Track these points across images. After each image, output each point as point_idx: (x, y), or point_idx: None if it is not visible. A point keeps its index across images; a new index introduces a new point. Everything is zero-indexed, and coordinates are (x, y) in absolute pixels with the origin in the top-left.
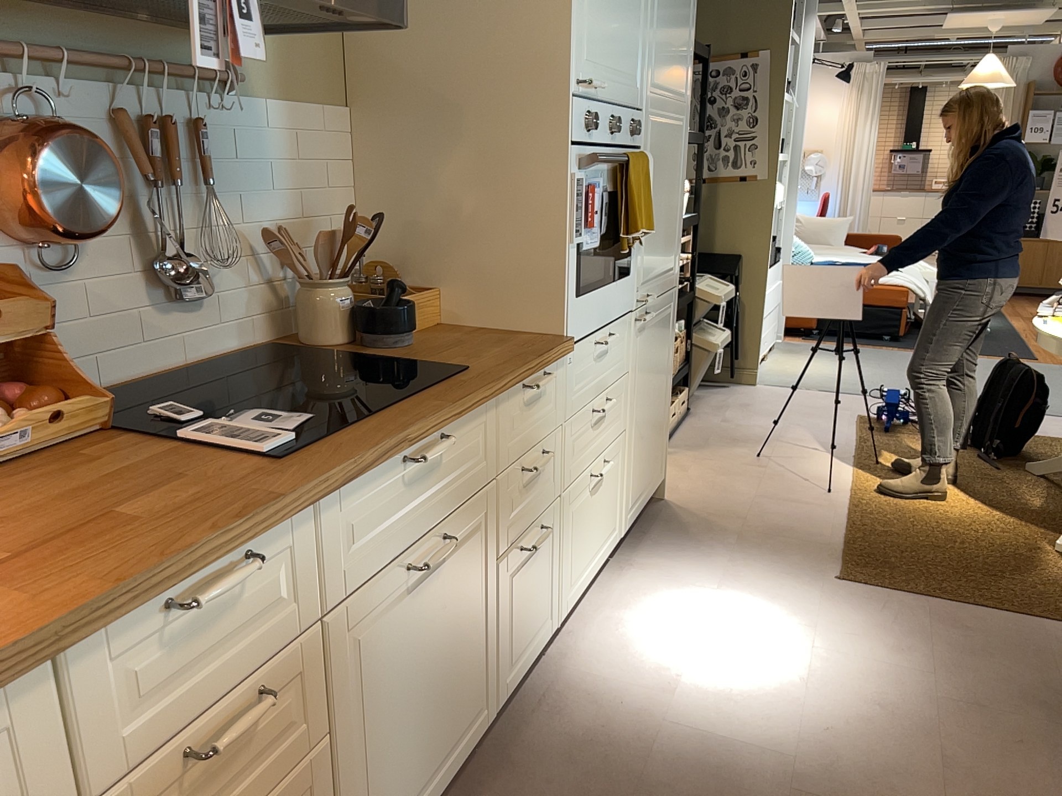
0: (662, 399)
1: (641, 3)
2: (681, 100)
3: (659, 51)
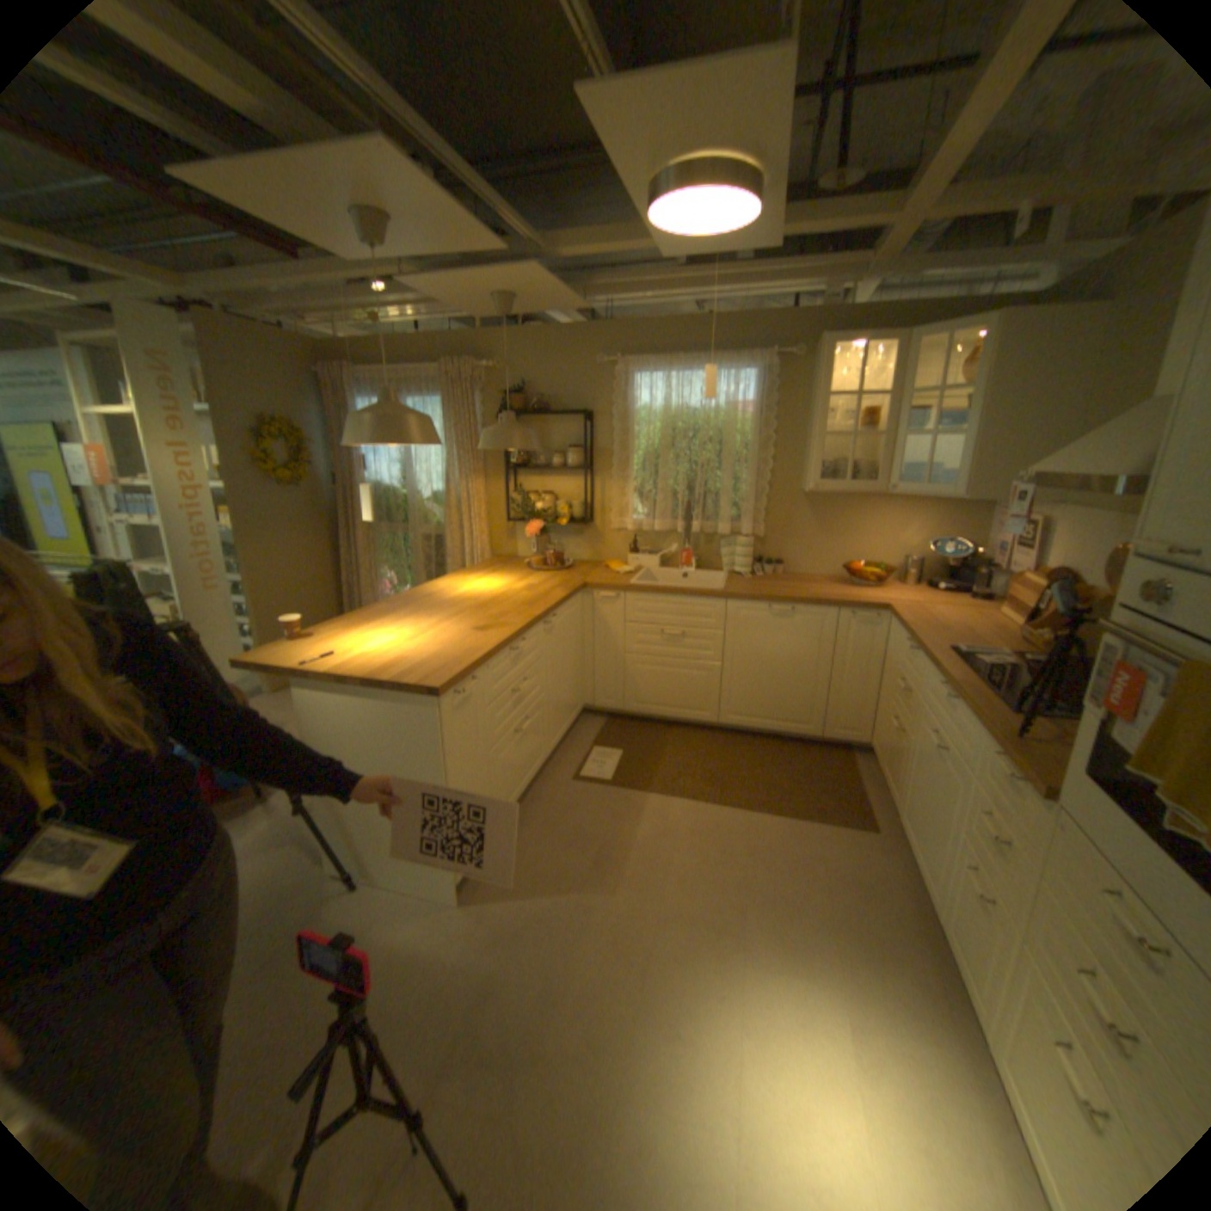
0: None
1: None
2: None
3: None
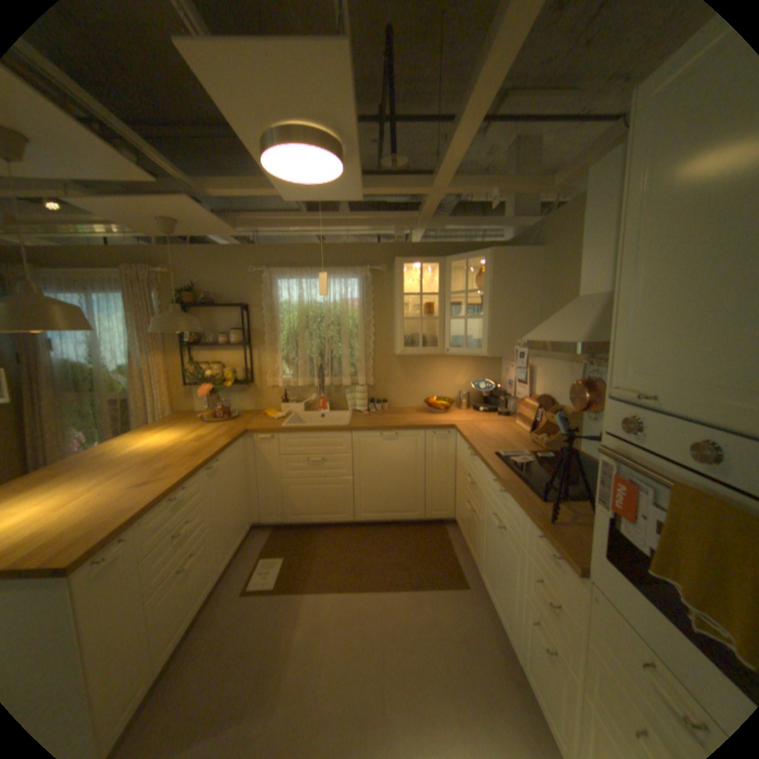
0: None
1: None
2: None
3: None
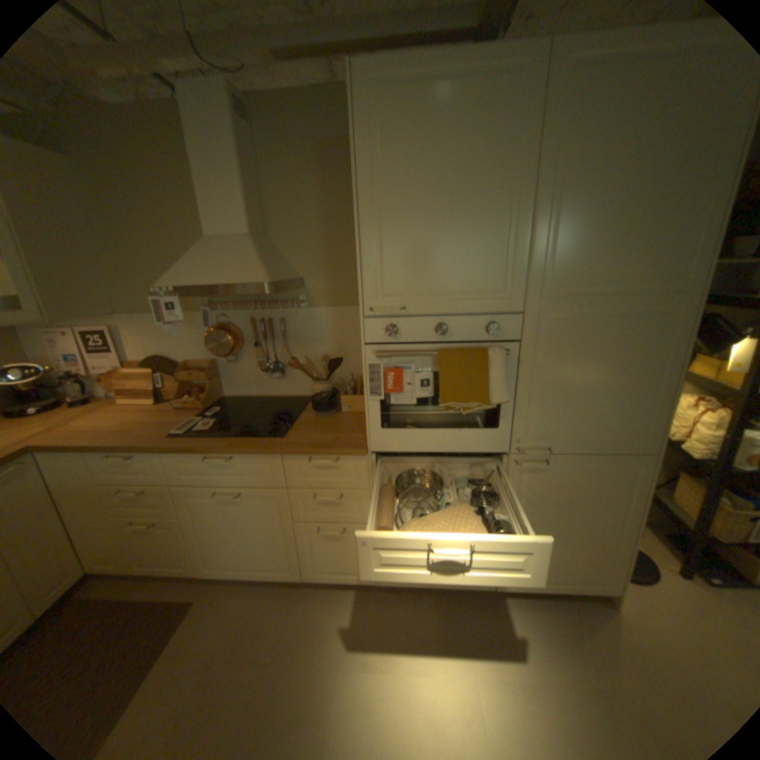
0: (605, 535)
1: (505, 230)
2: (660, 289)
3: (565, 258)
